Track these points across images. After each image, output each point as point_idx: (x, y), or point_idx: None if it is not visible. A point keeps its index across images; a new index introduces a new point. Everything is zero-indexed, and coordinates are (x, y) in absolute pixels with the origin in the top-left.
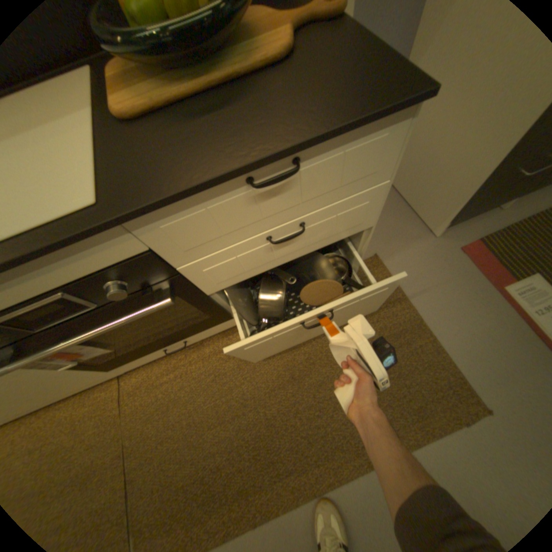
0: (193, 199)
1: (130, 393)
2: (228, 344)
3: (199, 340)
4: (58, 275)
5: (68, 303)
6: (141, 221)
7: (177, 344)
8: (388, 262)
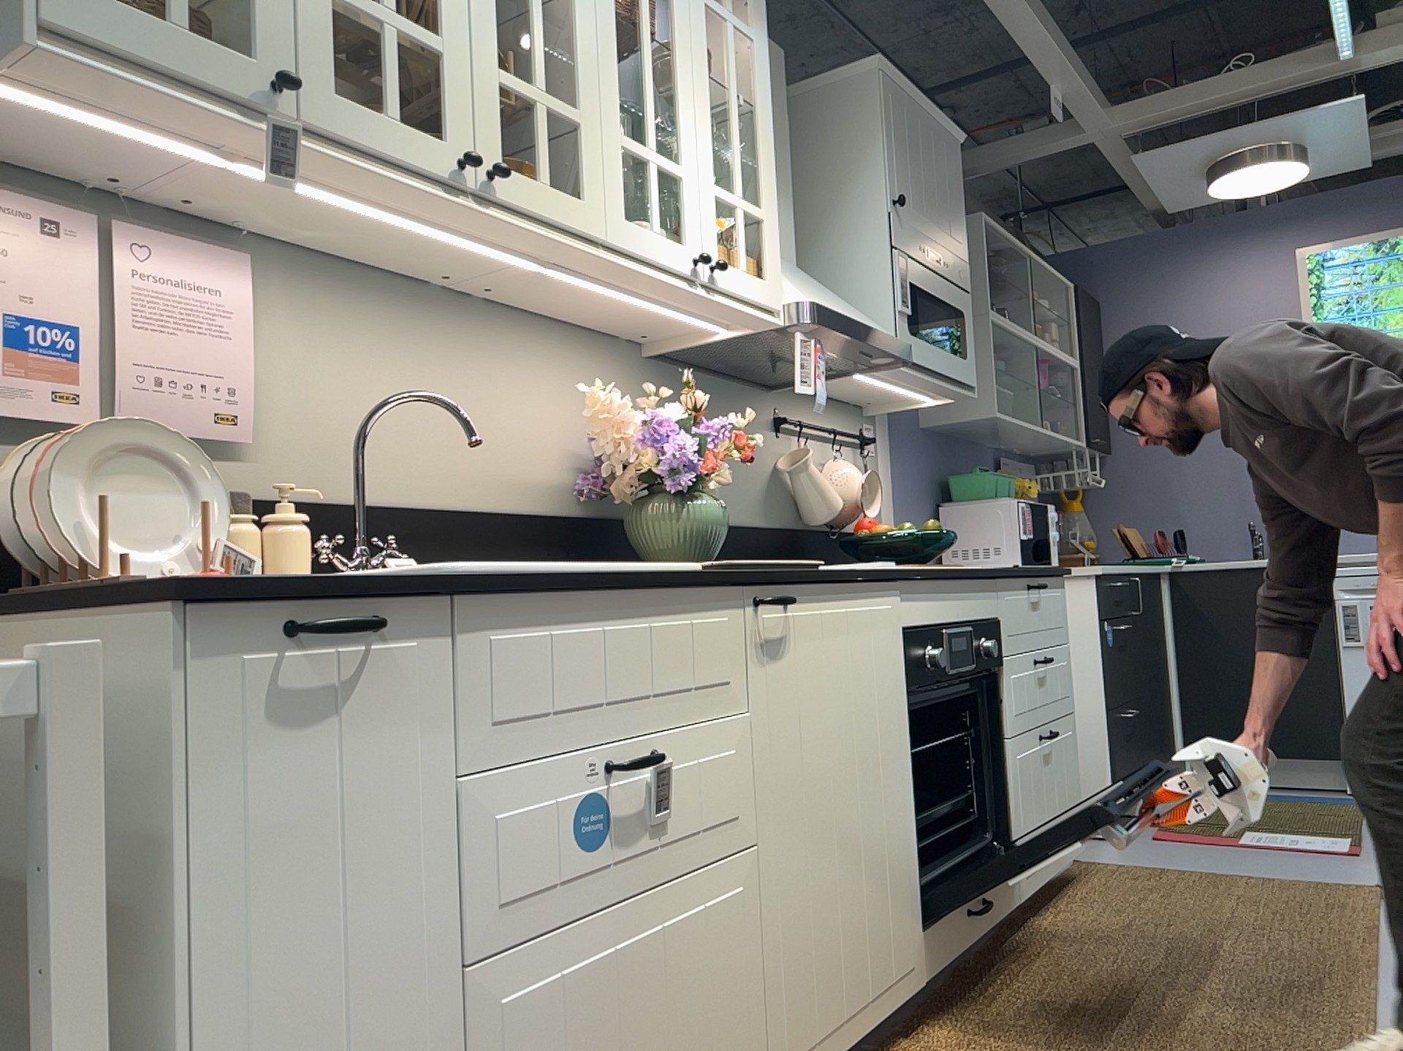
0: (1017, 585)
1: (963, 1043)
2: (1031, 953)
3: (992, 927)
4: (976, 608)
5: (966, 651)
6: (1004, 587)
7: (981, 900)
8: (1101, 860)
